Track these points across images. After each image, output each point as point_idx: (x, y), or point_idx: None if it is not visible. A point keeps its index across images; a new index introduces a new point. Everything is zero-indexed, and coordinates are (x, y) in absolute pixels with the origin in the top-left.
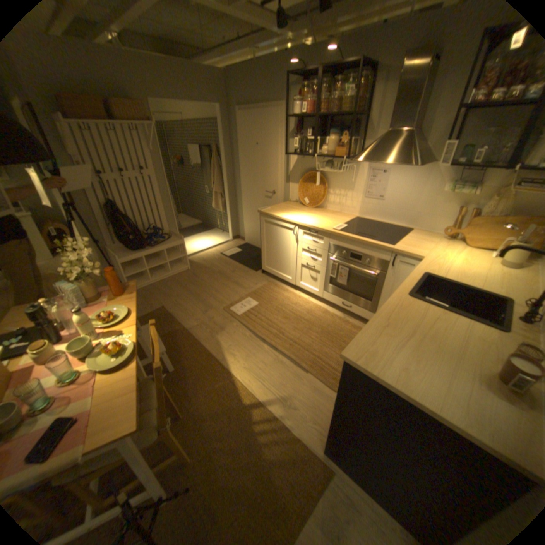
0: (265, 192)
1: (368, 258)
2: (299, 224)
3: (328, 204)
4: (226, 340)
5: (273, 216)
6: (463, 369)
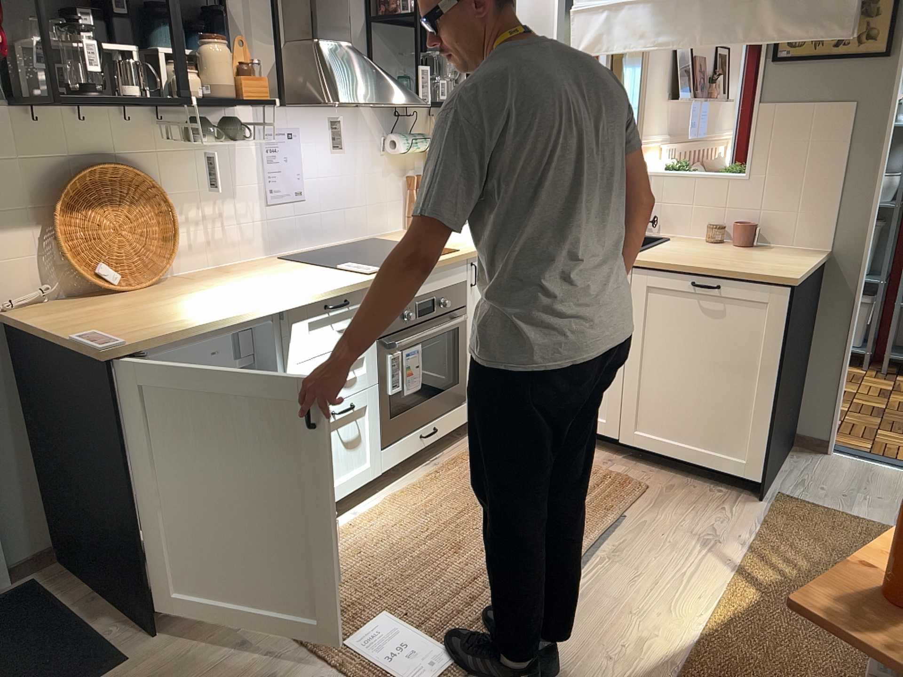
0: None
1: (439, 297)
2: (300, 303)
3: (175, 260)
4: (591, 676)
5: (195, 332)
6: (747, 252)
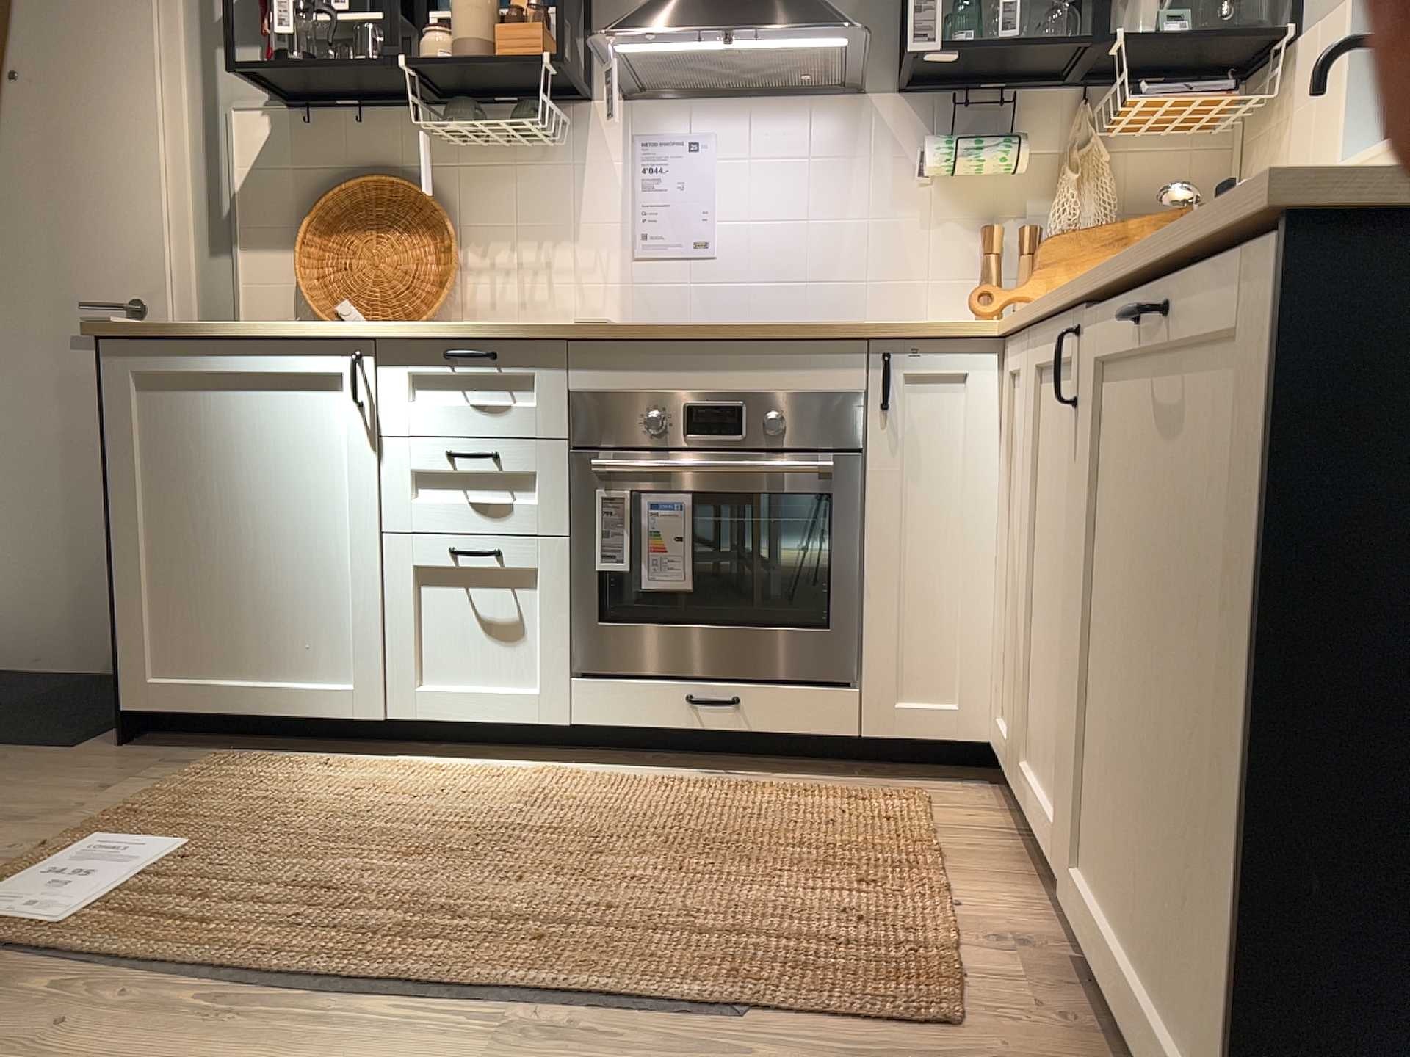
0: (84, 308)
1: (774, 413)
2: (386, 333)
3: (465, 321)
4: None
5: (203, 332)
6: None
